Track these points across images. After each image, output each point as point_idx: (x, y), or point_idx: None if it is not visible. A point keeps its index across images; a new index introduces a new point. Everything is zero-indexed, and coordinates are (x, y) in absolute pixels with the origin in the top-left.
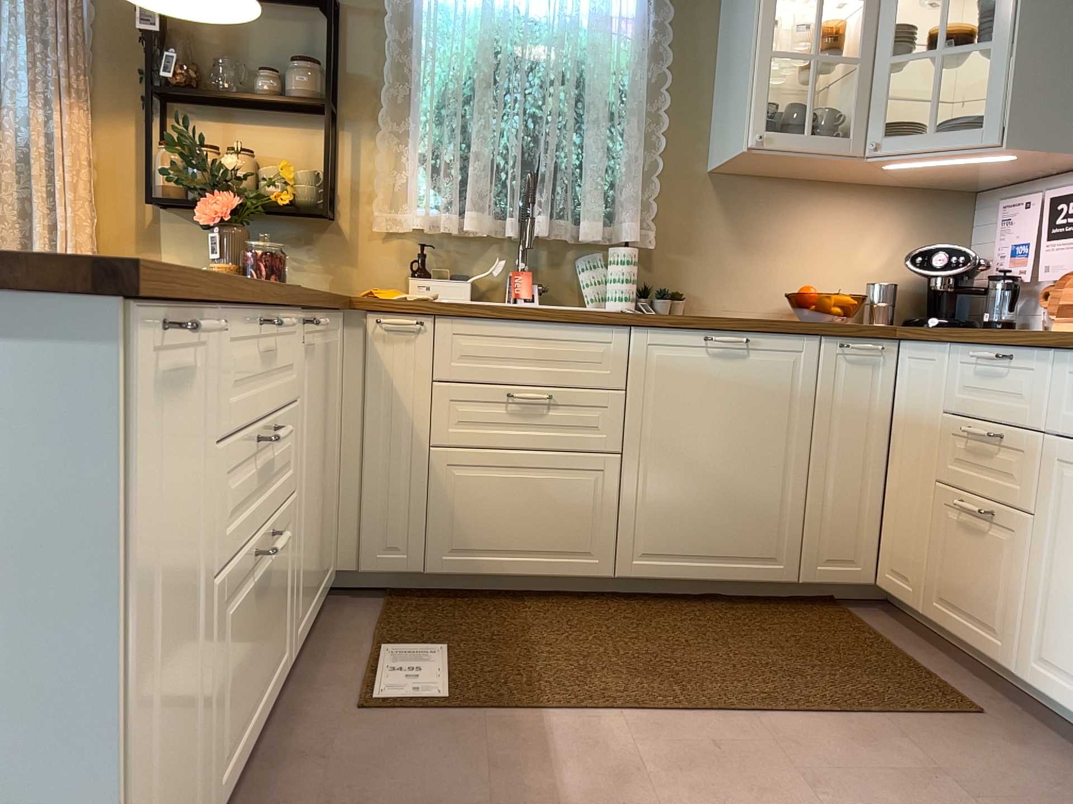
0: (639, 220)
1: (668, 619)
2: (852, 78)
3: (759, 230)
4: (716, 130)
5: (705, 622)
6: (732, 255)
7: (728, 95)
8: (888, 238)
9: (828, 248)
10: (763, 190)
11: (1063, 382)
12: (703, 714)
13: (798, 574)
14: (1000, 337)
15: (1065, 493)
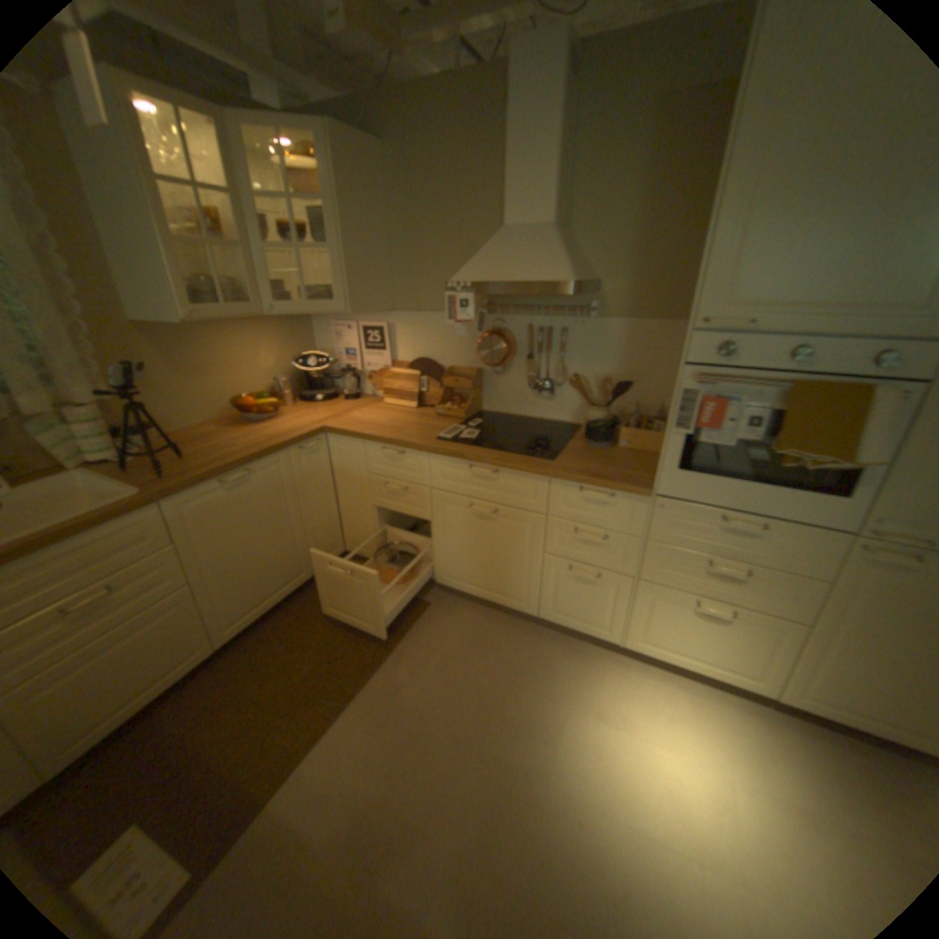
0: (84, 384)
1: (261, 650)
2: (229, 251)
3: (186, 360)
4: (119, 287)
5: (283, 636)
6: (172, 383)
7: (124, 260)
8: (270, 346)
9: (238, 361)
10: (177, 330)
11: (434, 466)
12: (342, 713)
13: (312, 572)
14: (396, 443)
15: (445, 513)
